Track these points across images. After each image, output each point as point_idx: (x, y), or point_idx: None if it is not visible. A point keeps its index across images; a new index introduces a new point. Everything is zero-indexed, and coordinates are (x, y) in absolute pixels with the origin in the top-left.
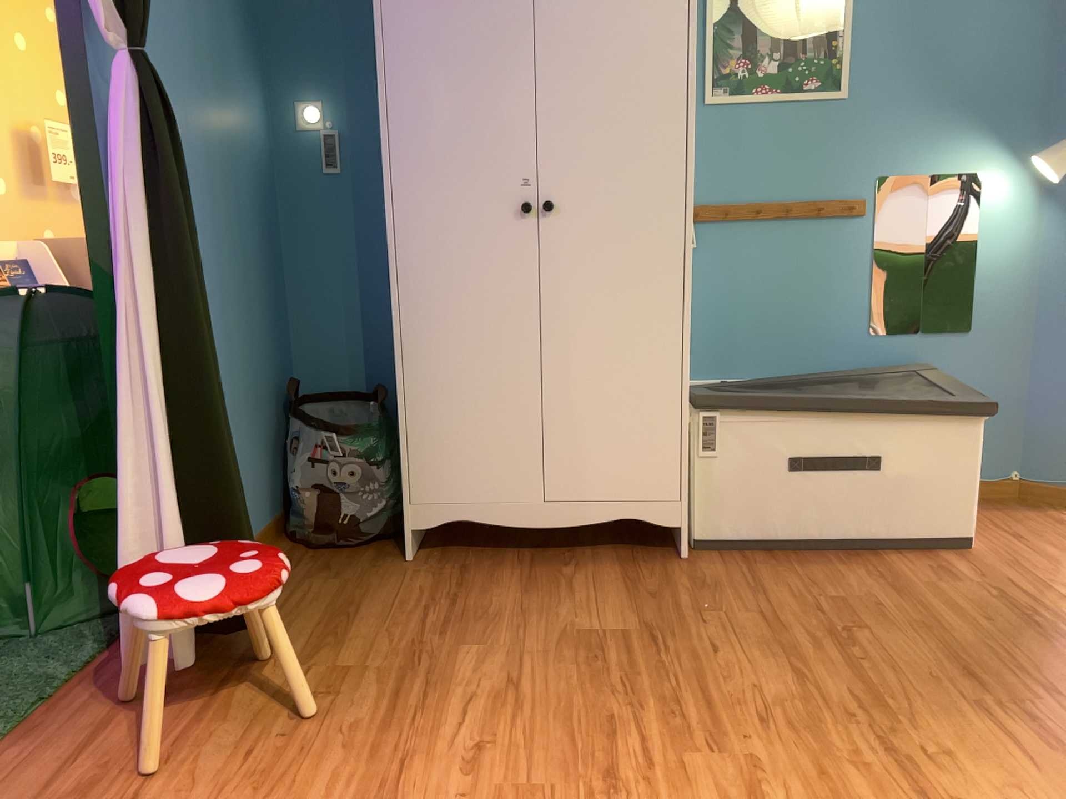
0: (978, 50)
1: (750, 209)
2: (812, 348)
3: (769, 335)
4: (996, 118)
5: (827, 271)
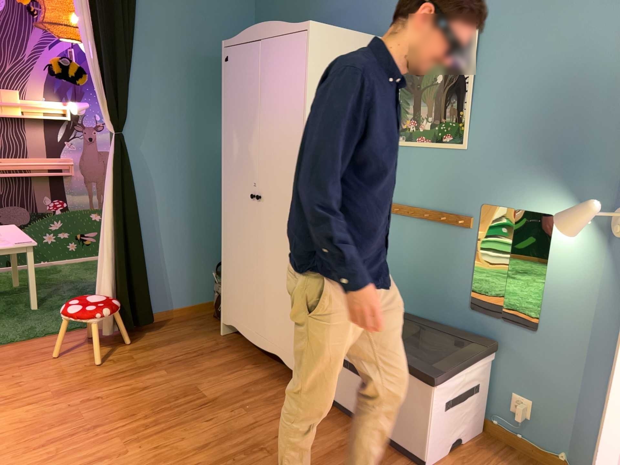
0: (557, 123)
1: (408, 210)
2: (436, 305)
3: (414, 287)
4: (568, 176)
5: (447, 259)
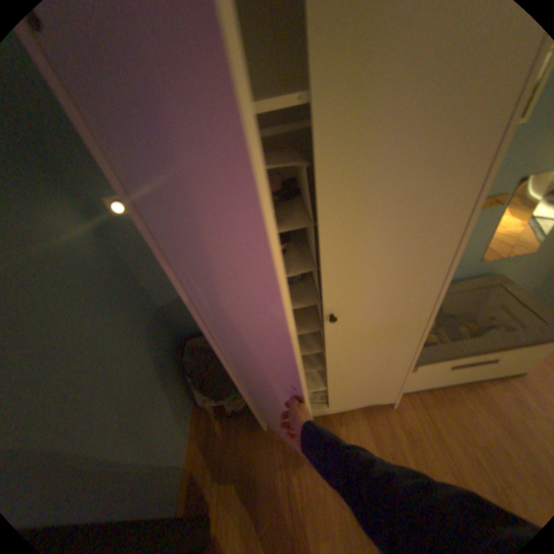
0: None
1: None
2: None
3: None
4: None
5: None
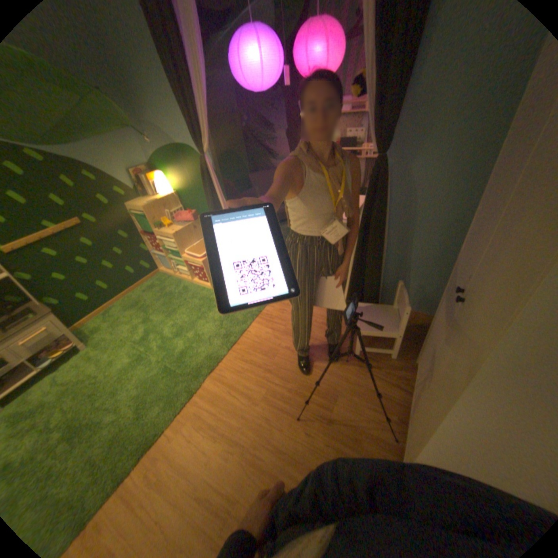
0: None
1: None
2: None
3: None
4: None
5: None
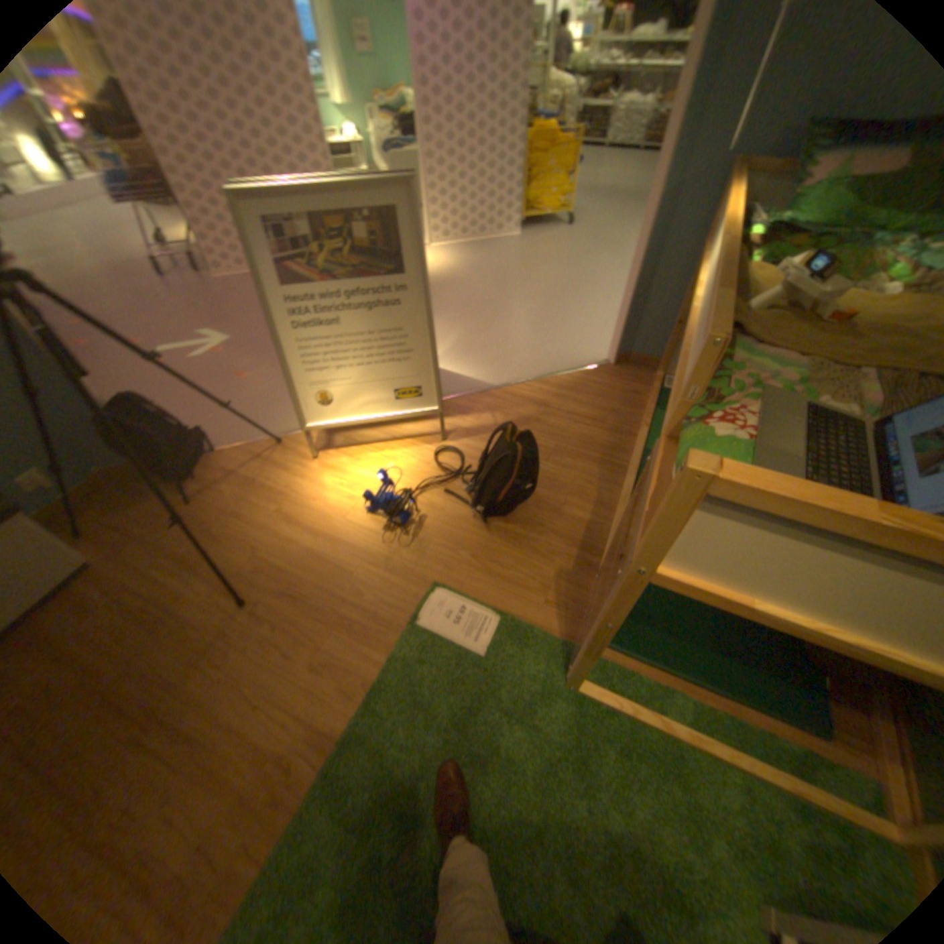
0: None
1: None
2: None
3: None
4: None
5: None
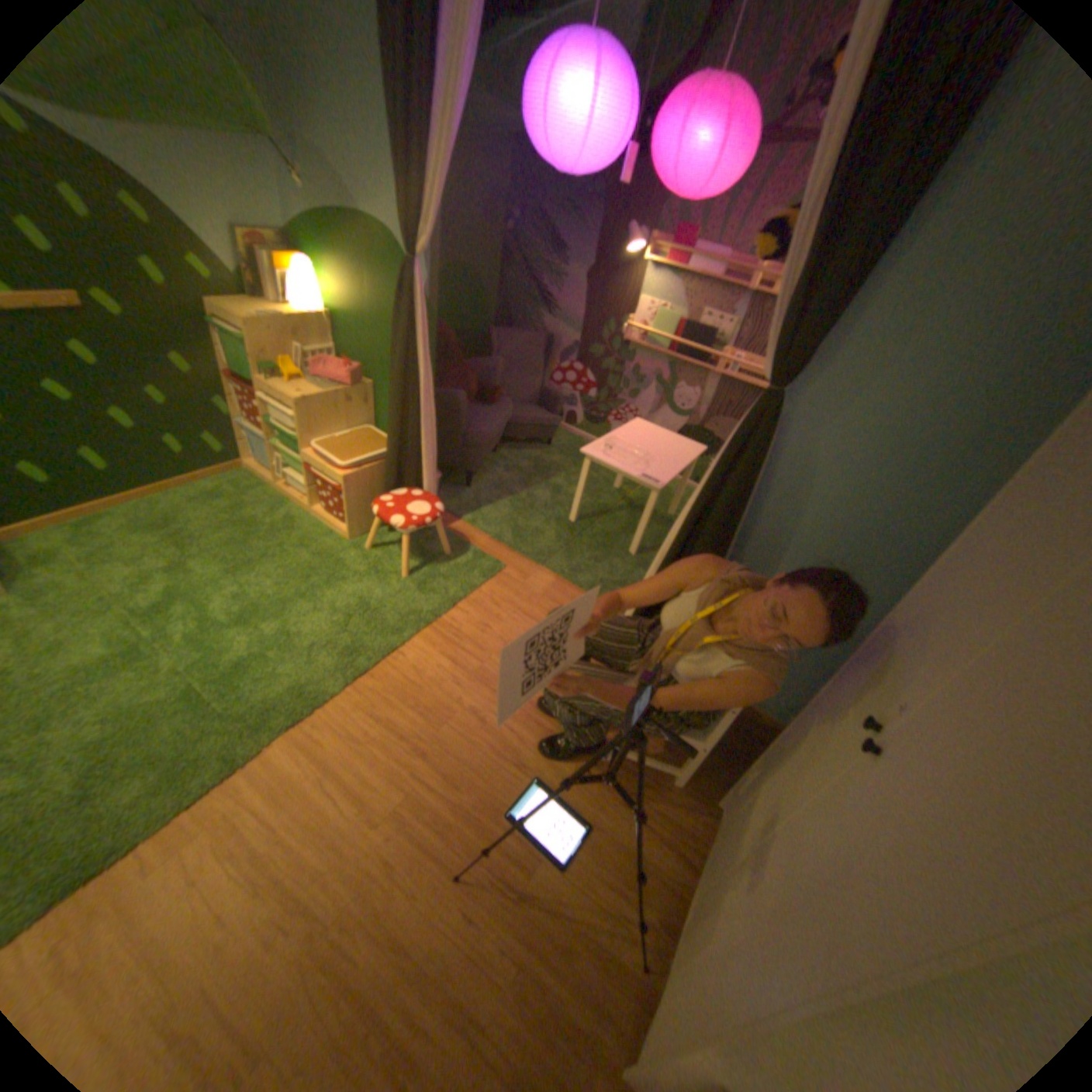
0: None
1: None
2: None
3: None
4: None
5: None
